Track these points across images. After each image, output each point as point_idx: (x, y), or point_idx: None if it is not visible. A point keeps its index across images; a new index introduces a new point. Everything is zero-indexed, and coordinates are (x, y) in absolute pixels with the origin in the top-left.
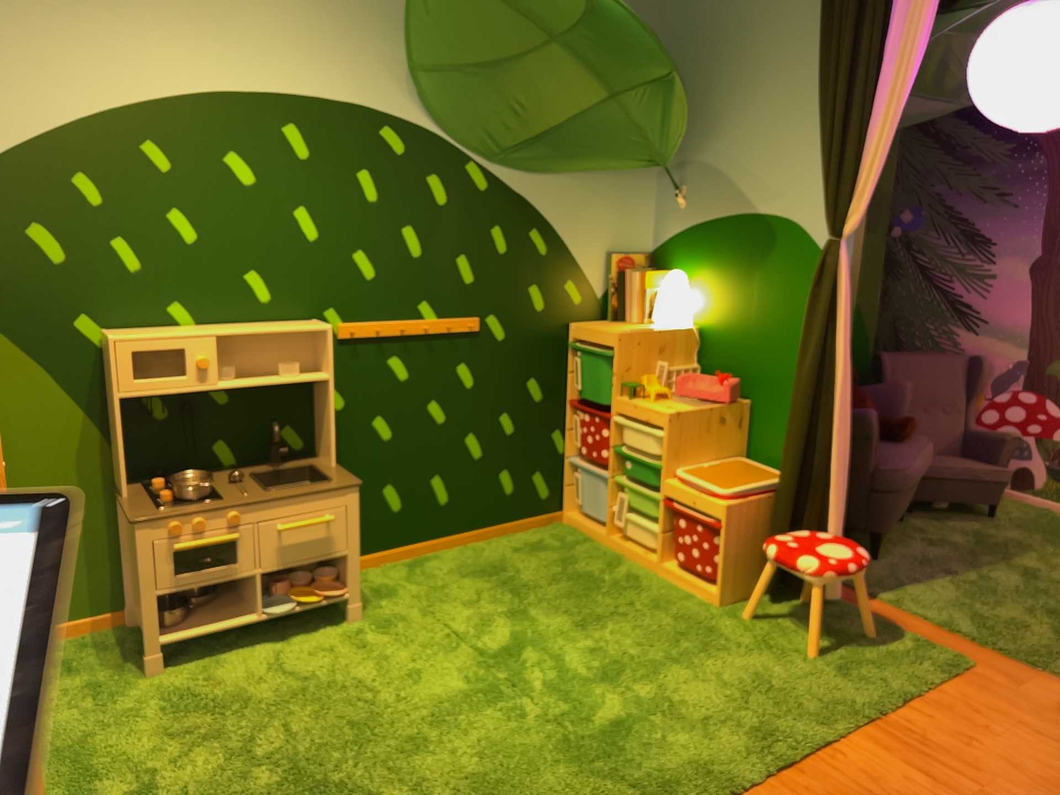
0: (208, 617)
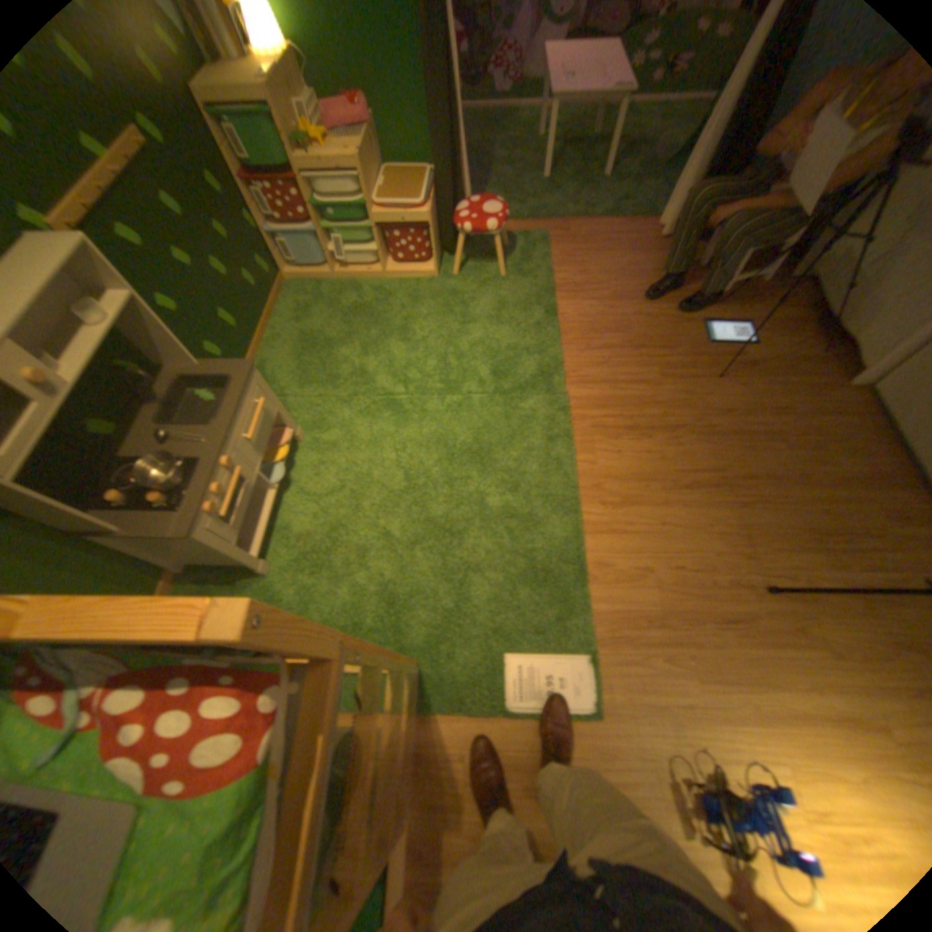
0: (245, 519)
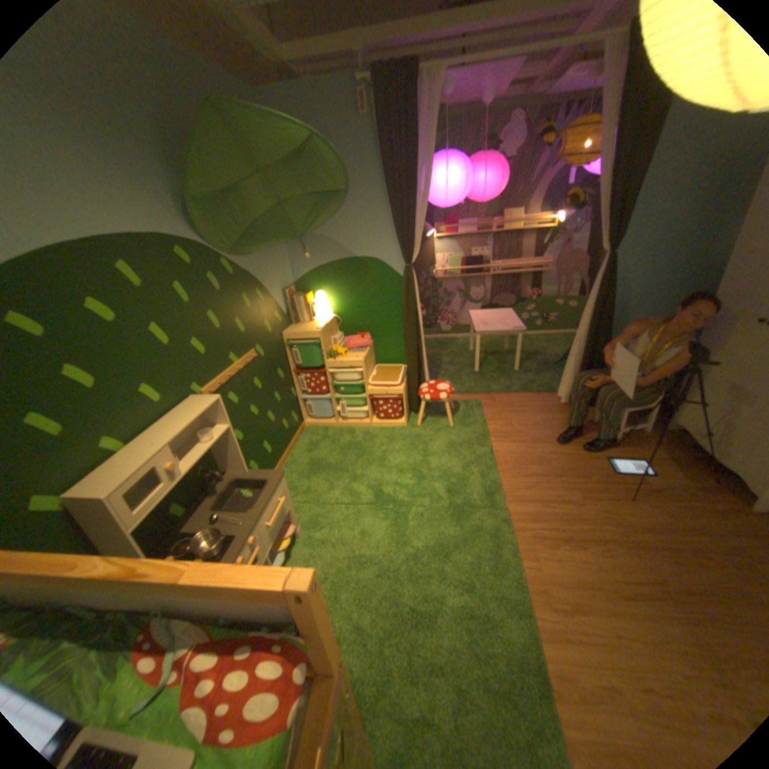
0: None
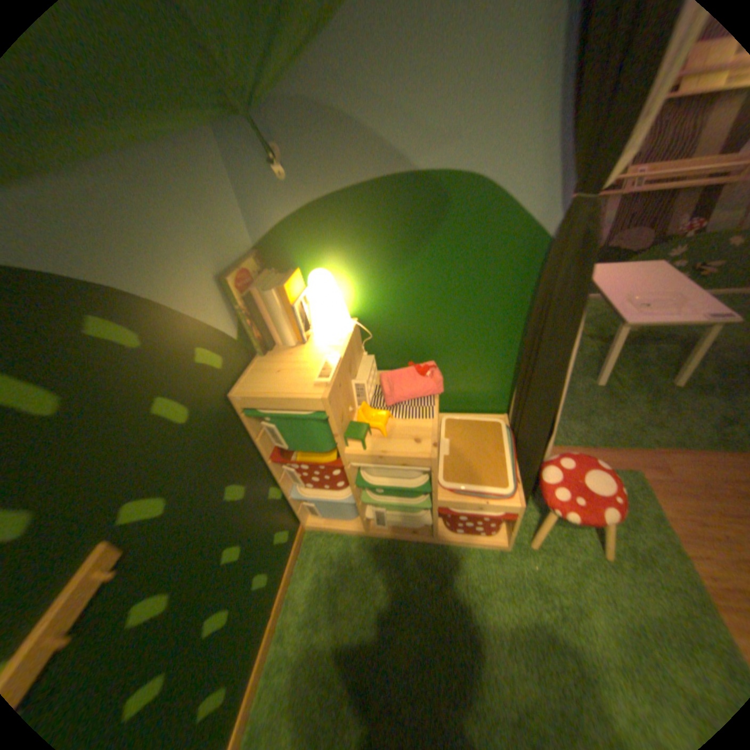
0: None
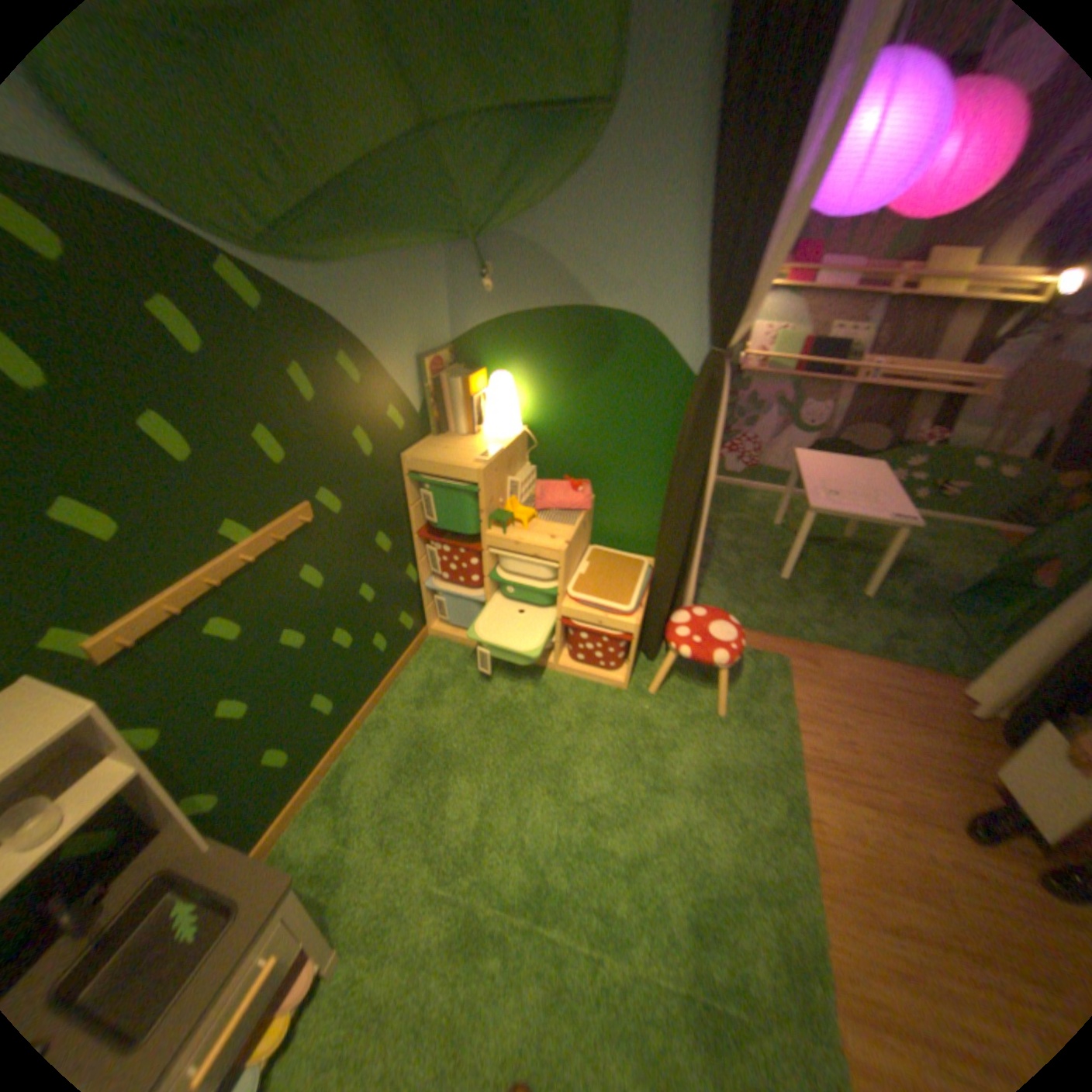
0: None
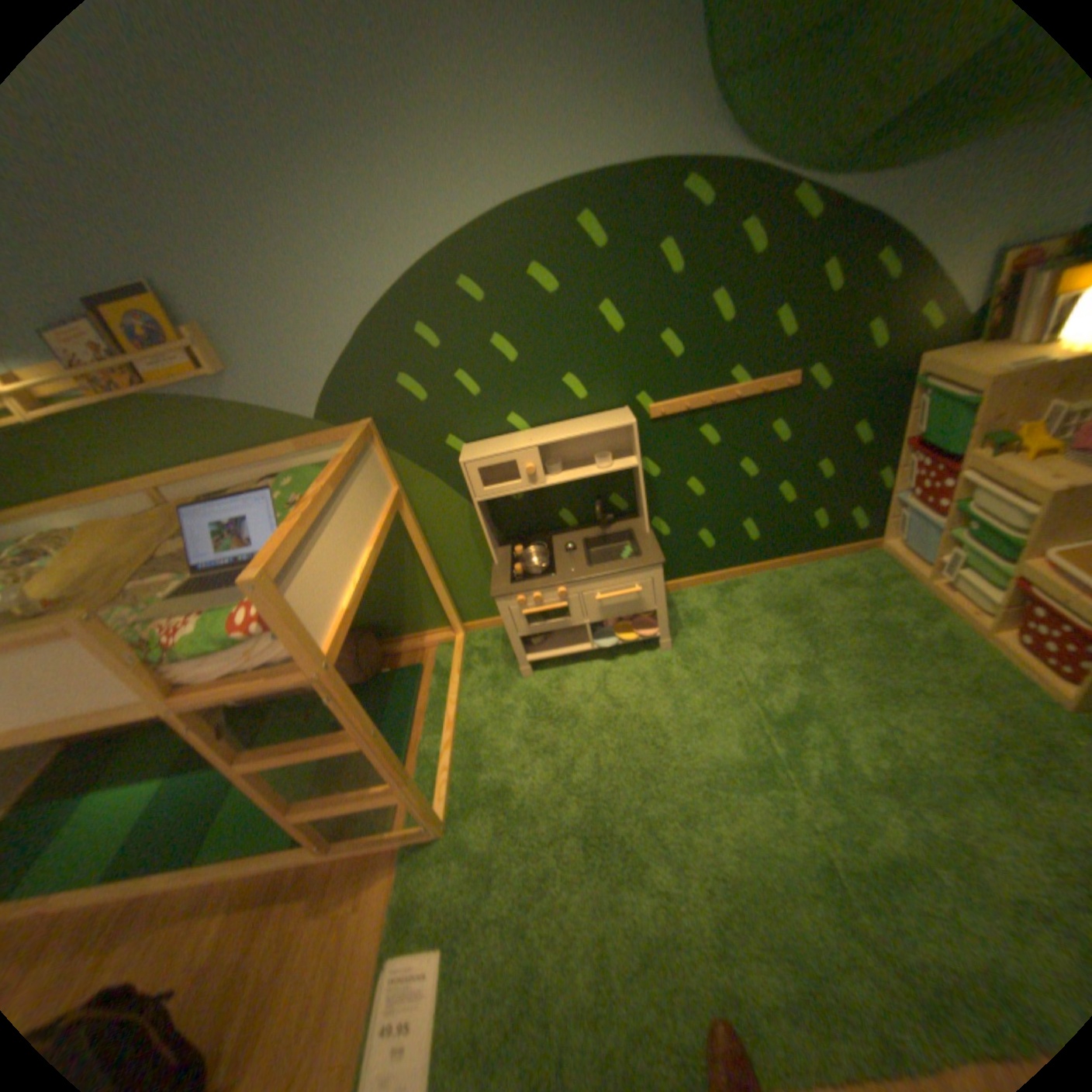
0: (559, 640)
